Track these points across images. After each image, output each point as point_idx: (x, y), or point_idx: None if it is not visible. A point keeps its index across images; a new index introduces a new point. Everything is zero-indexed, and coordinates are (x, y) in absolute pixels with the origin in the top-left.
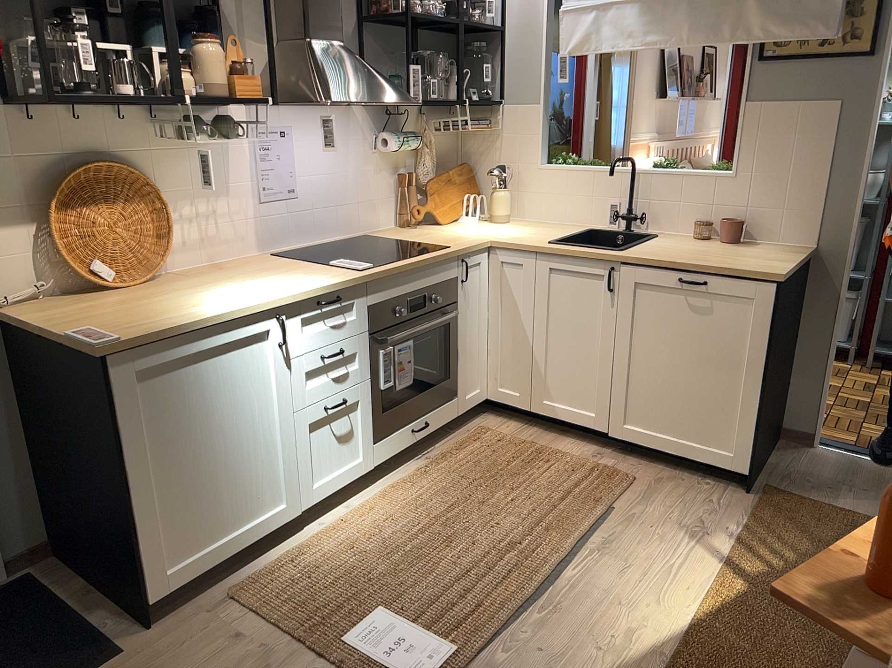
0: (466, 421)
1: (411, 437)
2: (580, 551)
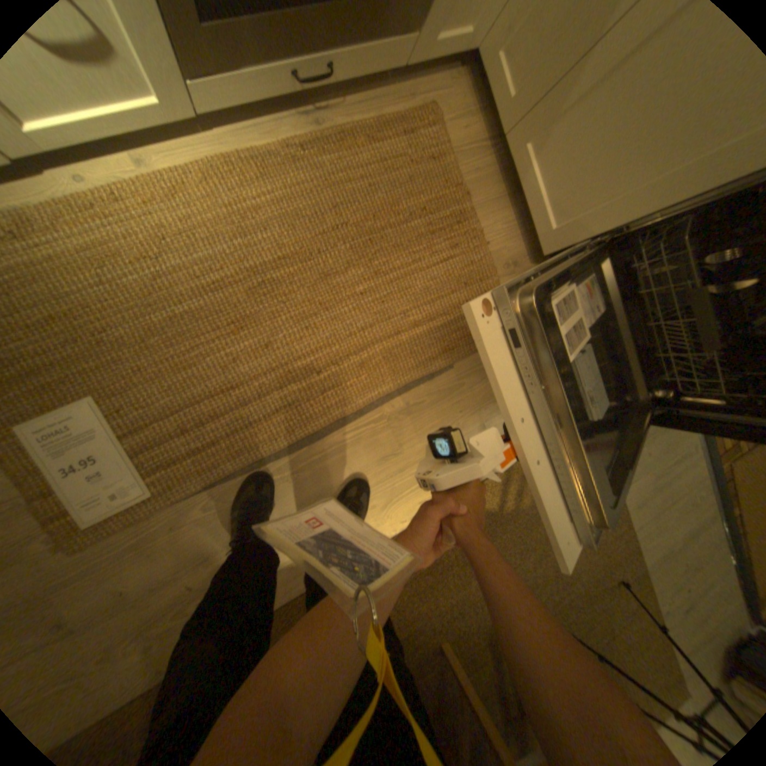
0: (426, 64)
1: (288, 81)
2: (369, 410)
